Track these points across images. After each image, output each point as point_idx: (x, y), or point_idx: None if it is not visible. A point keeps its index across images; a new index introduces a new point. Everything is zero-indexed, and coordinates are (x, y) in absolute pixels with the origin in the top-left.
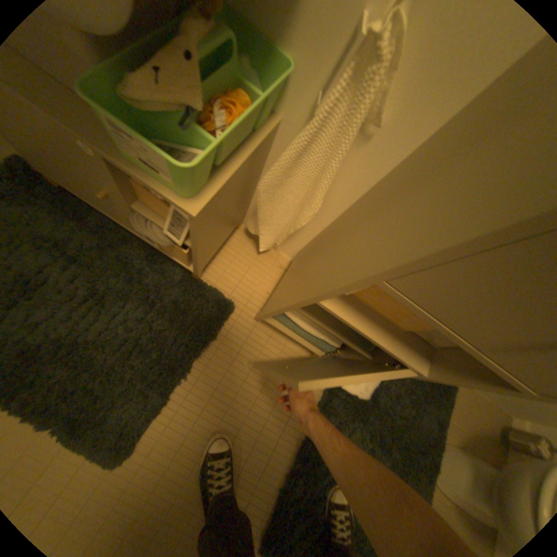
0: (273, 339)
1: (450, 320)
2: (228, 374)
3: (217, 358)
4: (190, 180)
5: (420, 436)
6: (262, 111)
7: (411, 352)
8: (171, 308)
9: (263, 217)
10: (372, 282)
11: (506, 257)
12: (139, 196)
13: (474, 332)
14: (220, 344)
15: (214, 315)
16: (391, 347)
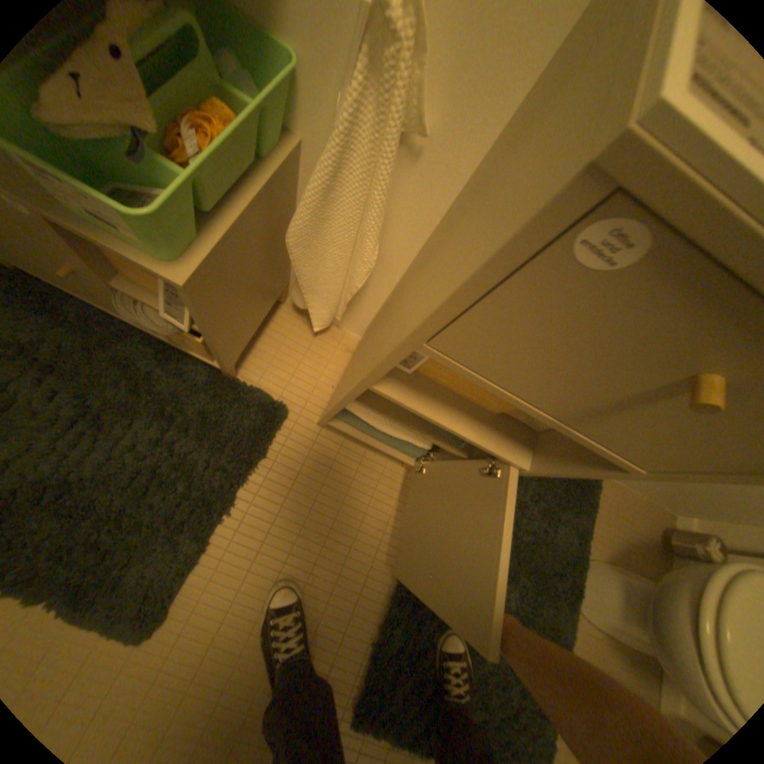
0: (345, 449)
1: (517, 387)
2: (287, 502)
3: (270, 482)
4: (162, 234)
5: (554, 554)
6: (265, 128)
7: (504, 440)
8: (196, 421)
9: (305, 282)
10: (415, 349)
11: (533, 288)
12: (117, 268)
13: (548, 399)
14: (272, 463)
15: (258, 425)
16: (477, 436)
